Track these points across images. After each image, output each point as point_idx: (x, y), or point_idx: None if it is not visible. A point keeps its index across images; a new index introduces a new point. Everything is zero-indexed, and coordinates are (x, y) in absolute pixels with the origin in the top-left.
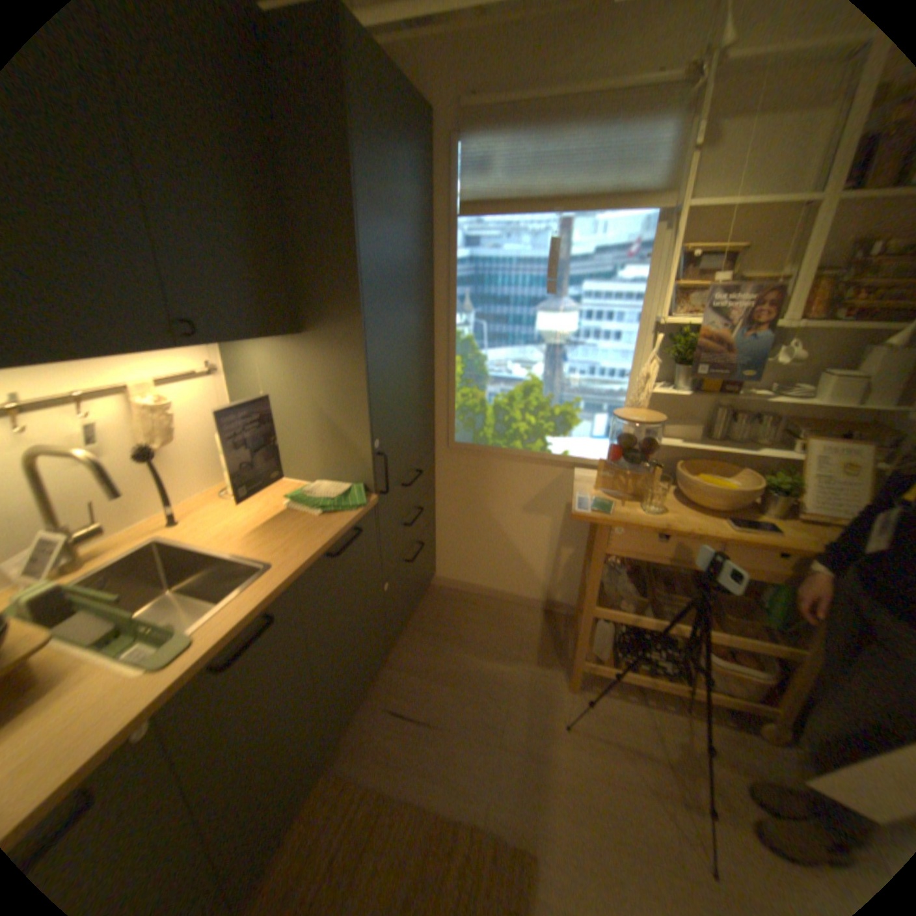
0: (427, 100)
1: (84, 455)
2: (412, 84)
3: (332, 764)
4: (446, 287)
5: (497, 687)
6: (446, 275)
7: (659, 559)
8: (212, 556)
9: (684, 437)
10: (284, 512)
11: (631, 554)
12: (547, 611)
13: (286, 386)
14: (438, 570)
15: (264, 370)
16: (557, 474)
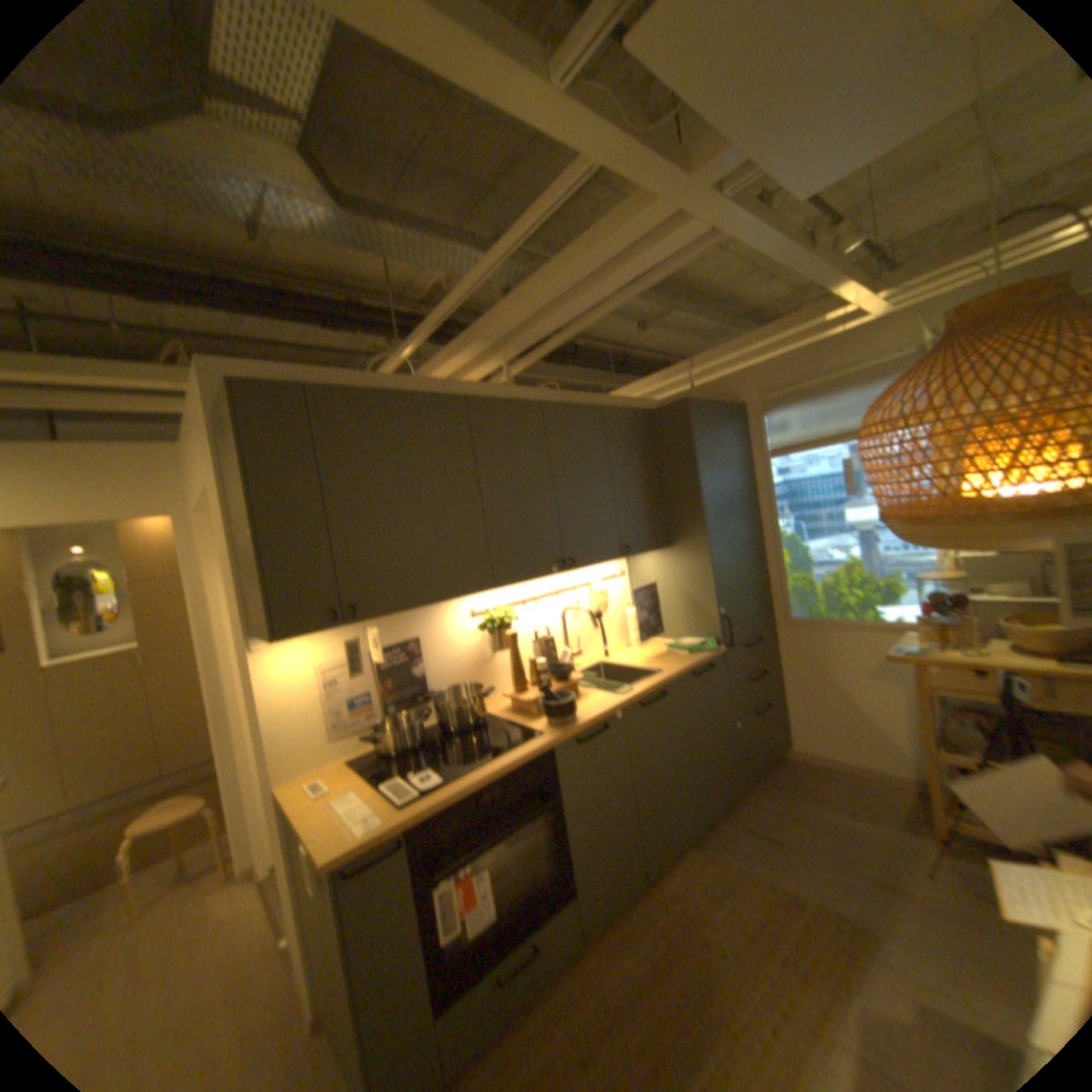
0: (740, 400)
1: (584, 609)
2: (729, 394)
3: (702, 849)
4: (767, 503)
5: (853, 837)
6: (766, 495)
7: (985, 698)
8: (629, 670)
9: (1012, 594)
10: (664, 653)
11: (955, 695)
12: (922, 794)
13: (662, 579)
14: (794, 744)
15: (649, 571)
16: (896, 641)
